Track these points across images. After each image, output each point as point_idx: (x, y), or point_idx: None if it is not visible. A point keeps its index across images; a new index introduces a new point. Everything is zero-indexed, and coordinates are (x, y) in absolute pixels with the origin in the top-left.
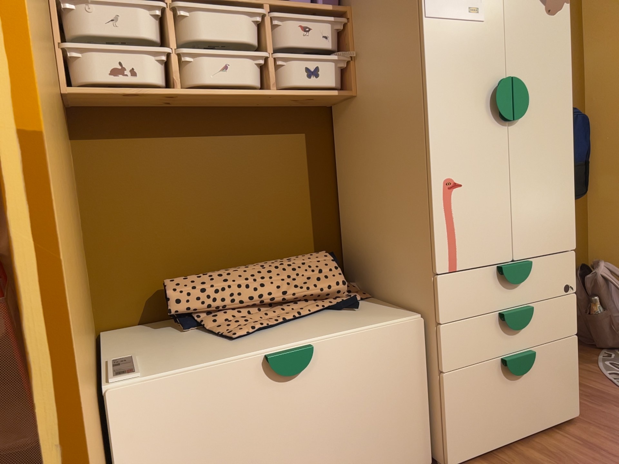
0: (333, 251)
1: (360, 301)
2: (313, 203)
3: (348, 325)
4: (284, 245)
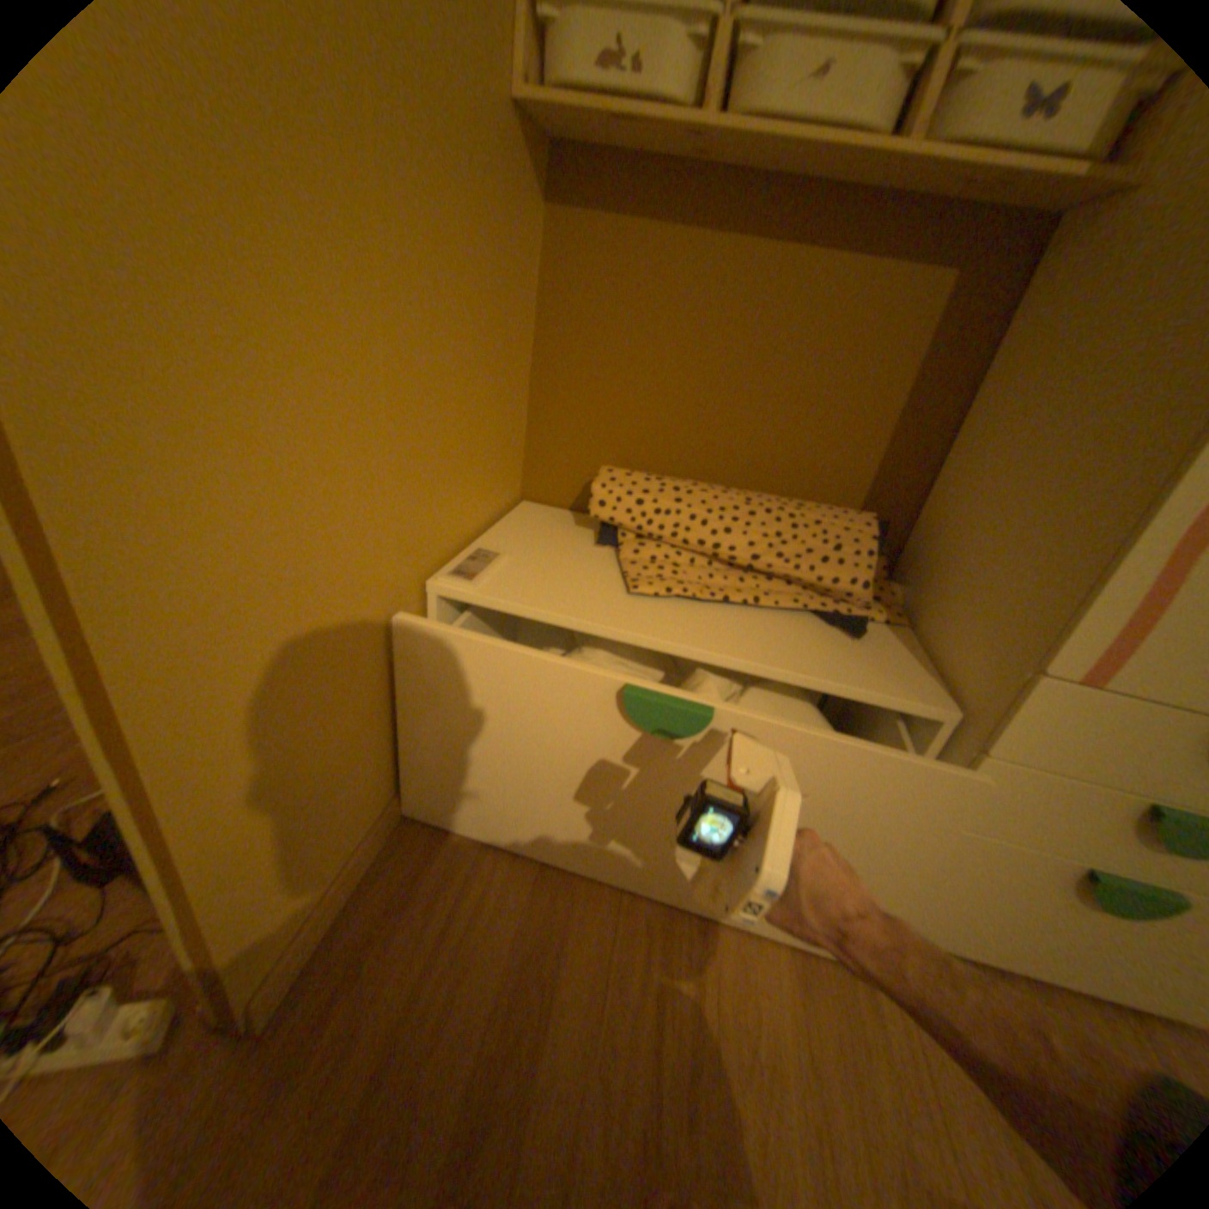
0: (894, 519)
1: (878, 625)
2: (899, 424)
3: (810, 660)
4: (809, 479)
